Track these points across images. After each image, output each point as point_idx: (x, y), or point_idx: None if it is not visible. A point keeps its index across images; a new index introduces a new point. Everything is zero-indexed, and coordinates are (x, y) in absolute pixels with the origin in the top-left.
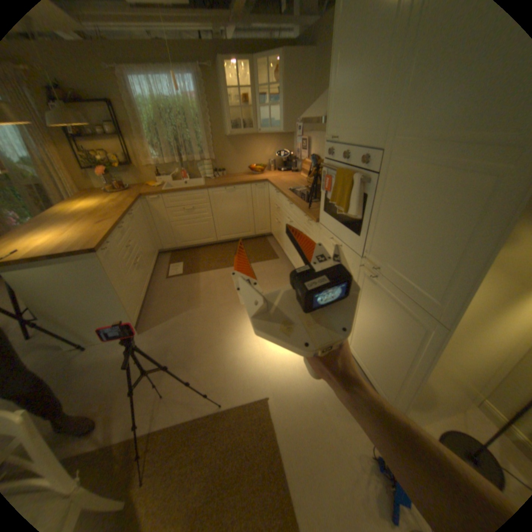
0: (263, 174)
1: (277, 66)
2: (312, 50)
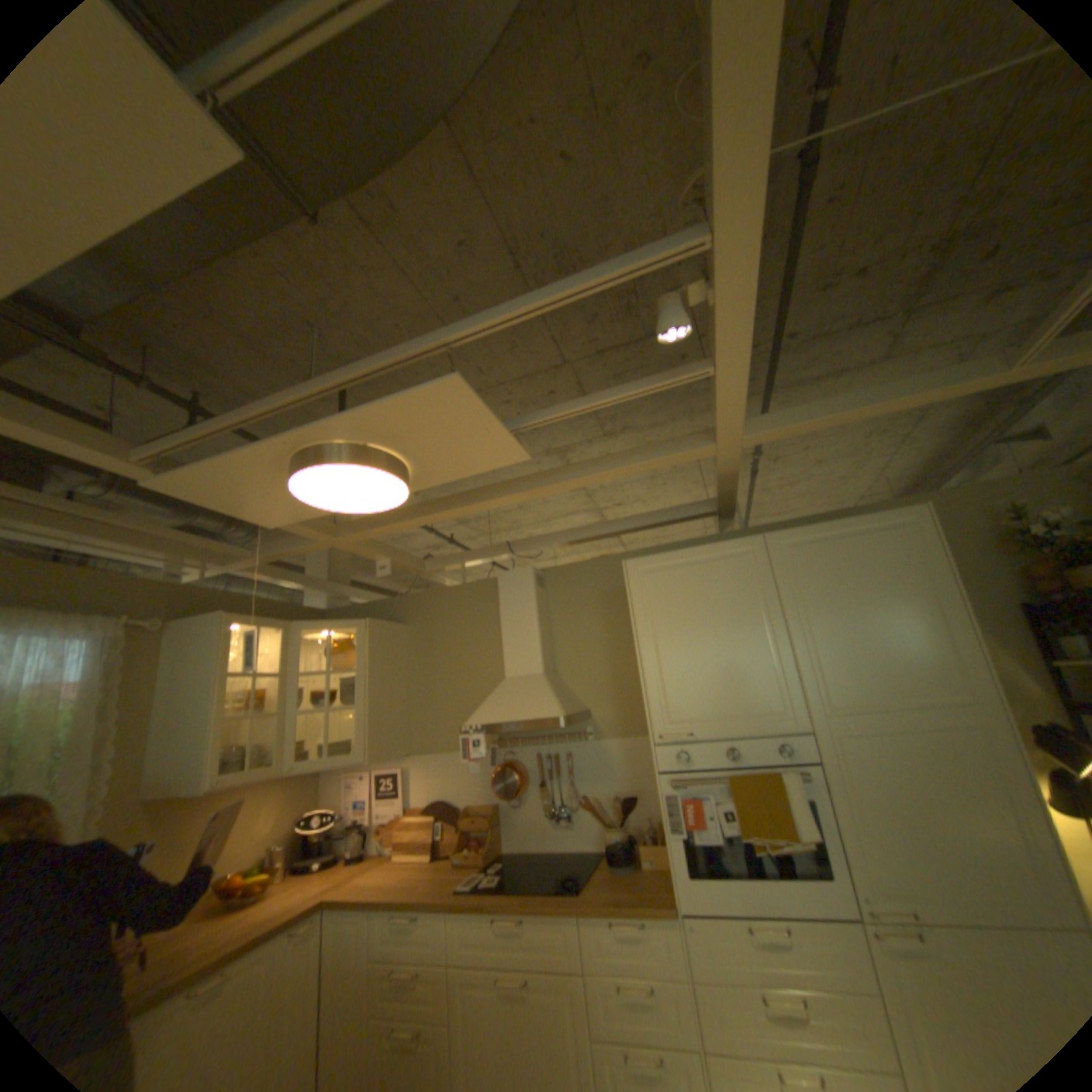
0: (270, 899)
1: (328, 645)
2: (401, 629)
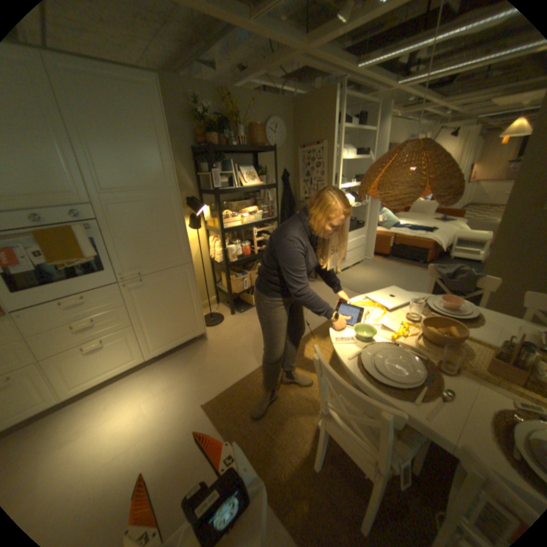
0: None
1: None
2: None
